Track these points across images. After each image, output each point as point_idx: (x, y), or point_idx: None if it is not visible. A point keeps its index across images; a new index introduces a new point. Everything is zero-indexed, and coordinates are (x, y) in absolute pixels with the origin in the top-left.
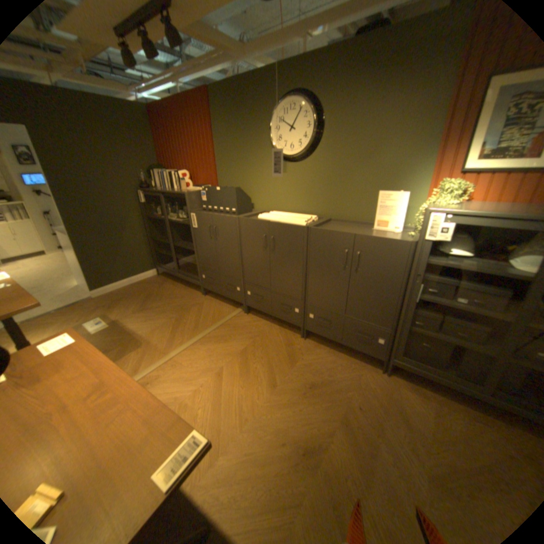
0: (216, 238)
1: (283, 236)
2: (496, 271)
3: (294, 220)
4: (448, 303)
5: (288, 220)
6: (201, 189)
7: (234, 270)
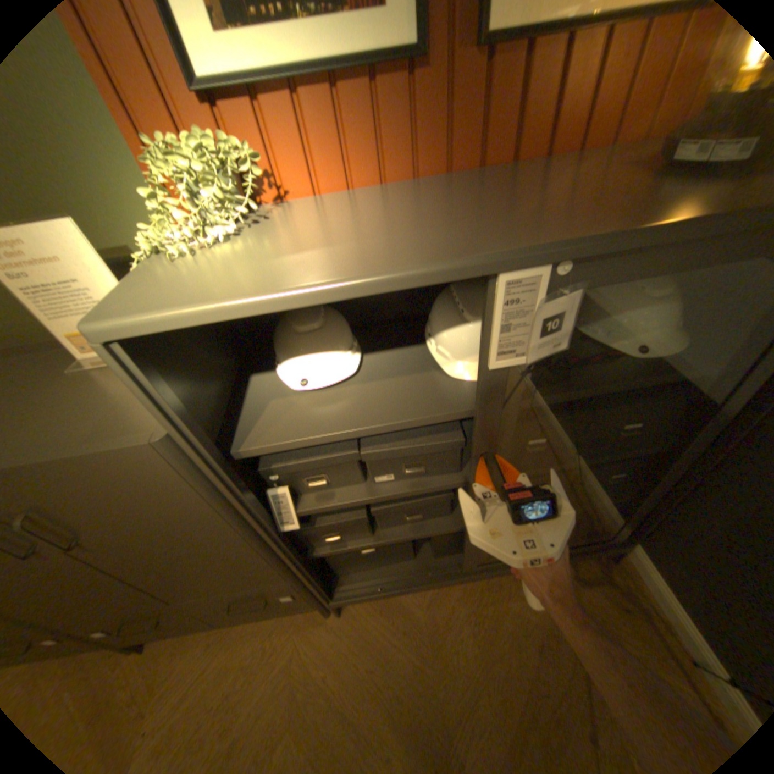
0: None
1: None
2: (416, 418)
3: None
4: (359, 499)
5: None
6: None
7: None
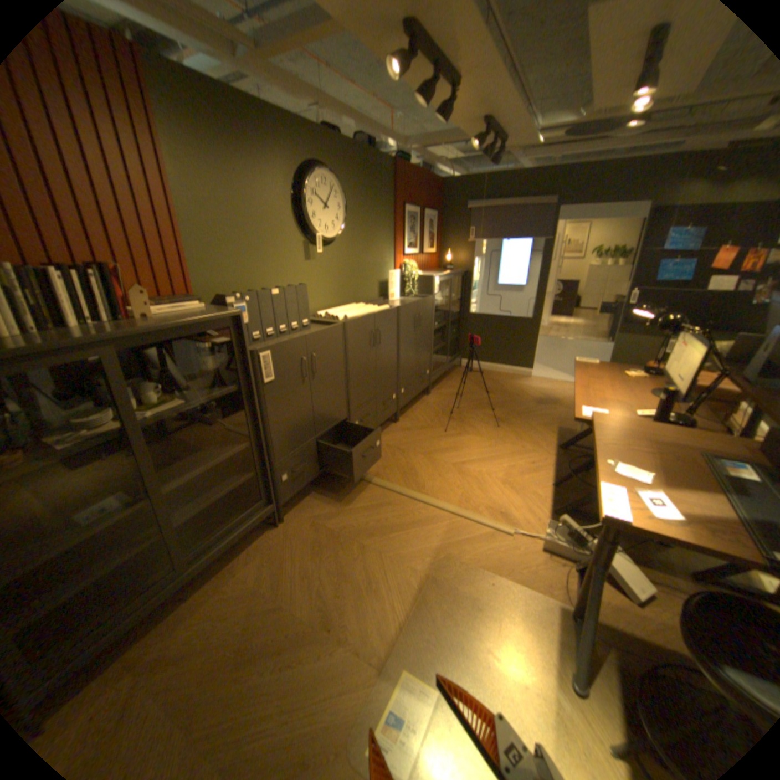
0: (314, 373)
1: (385, 324)
2: (442, 302)
3: (373, 308)
4: (435, 328)
5: (372, 309)
6: (234, 301)
7: (339, 407)
